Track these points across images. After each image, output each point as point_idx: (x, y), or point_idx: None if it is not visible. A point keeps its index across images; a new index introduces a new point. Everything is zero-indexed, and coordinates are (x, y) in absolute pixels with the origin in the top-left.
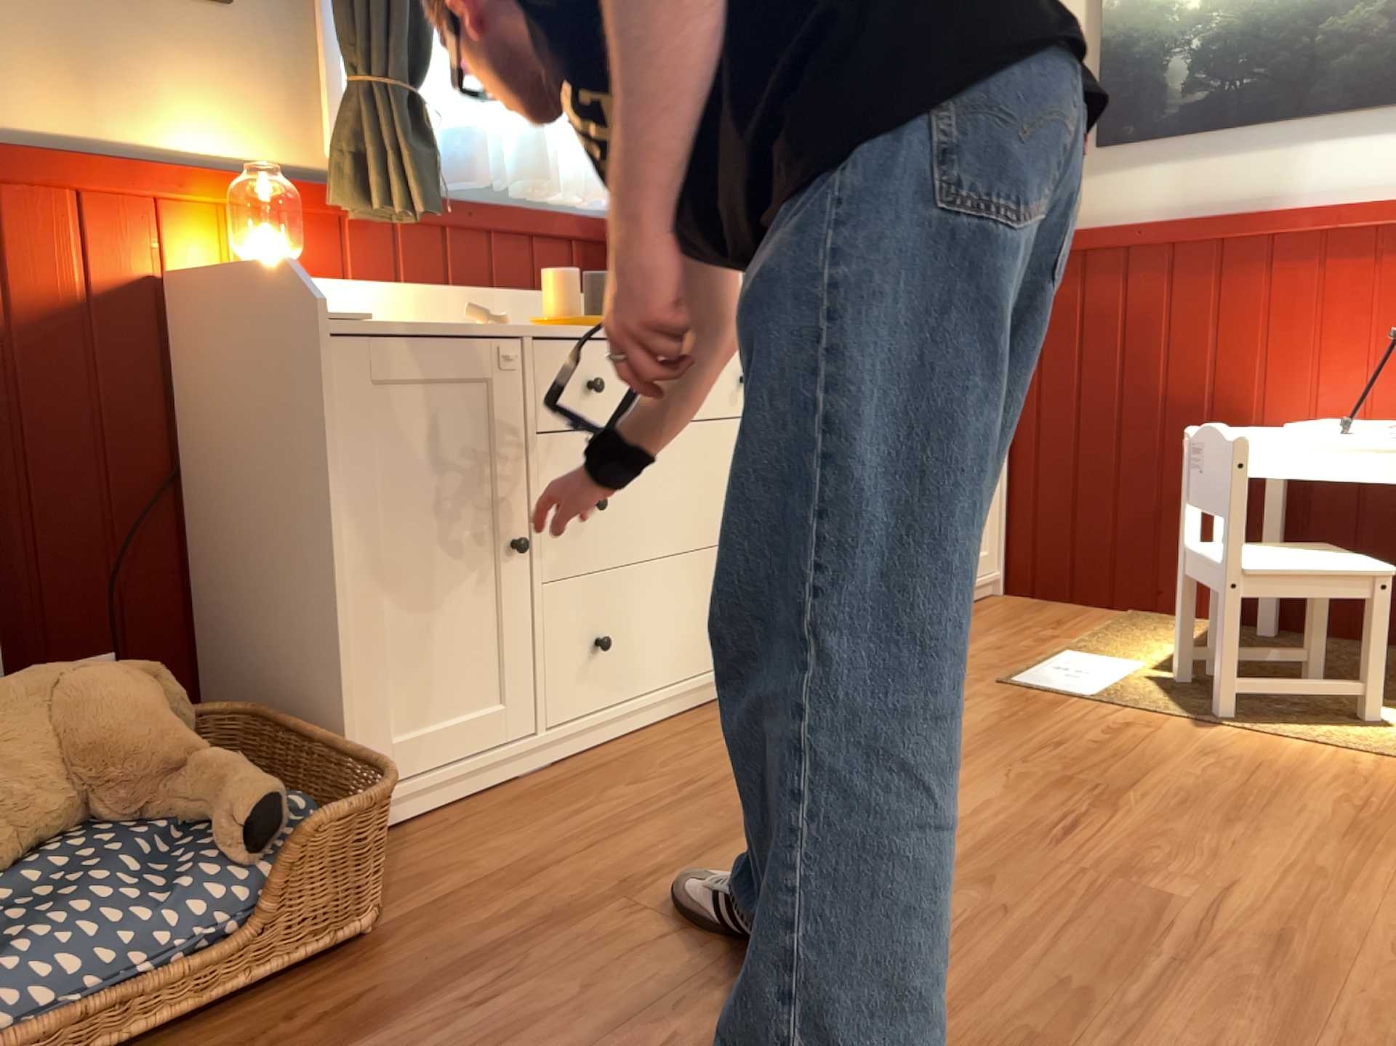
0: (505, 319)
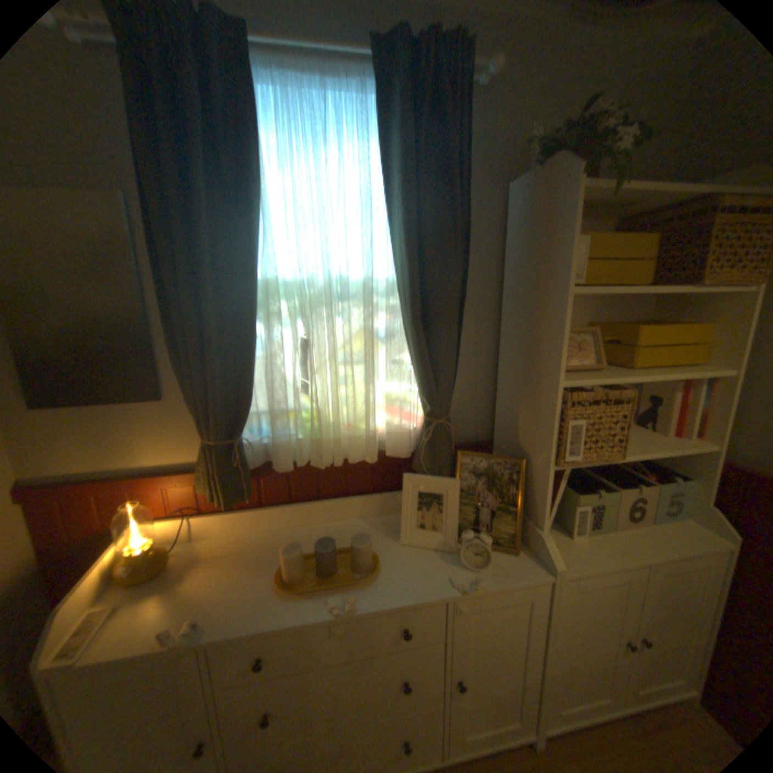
0: (191, 634)
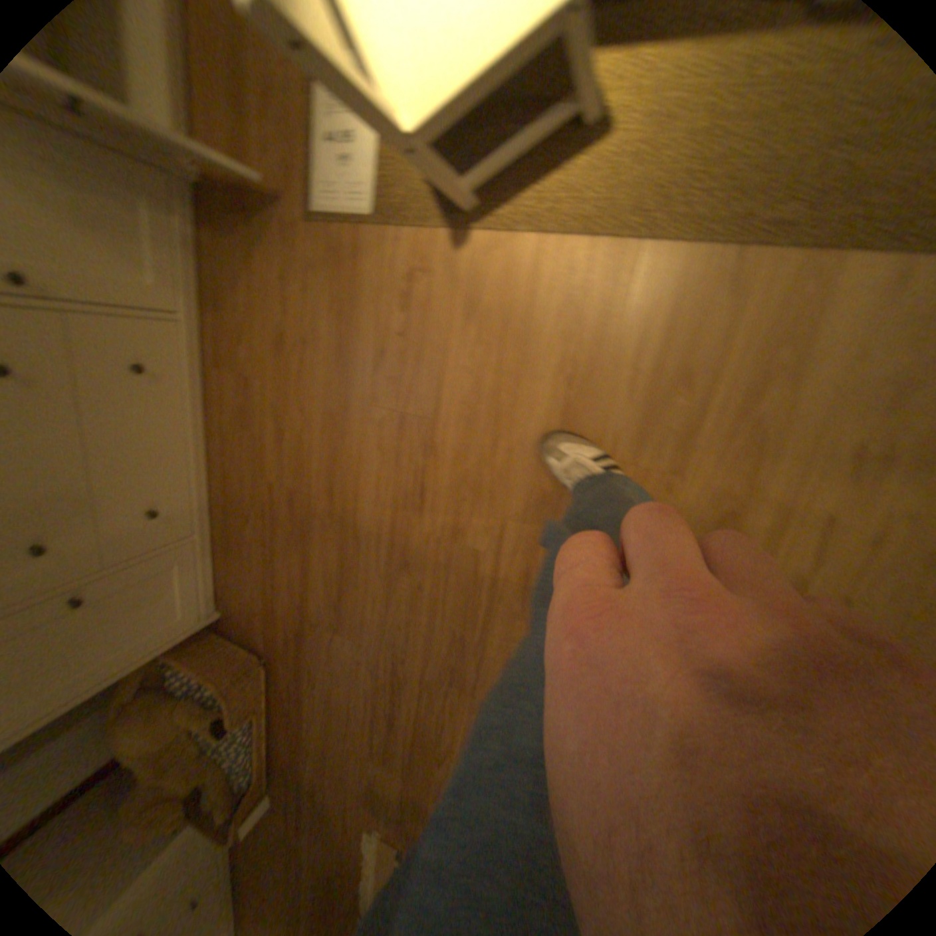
0: None
